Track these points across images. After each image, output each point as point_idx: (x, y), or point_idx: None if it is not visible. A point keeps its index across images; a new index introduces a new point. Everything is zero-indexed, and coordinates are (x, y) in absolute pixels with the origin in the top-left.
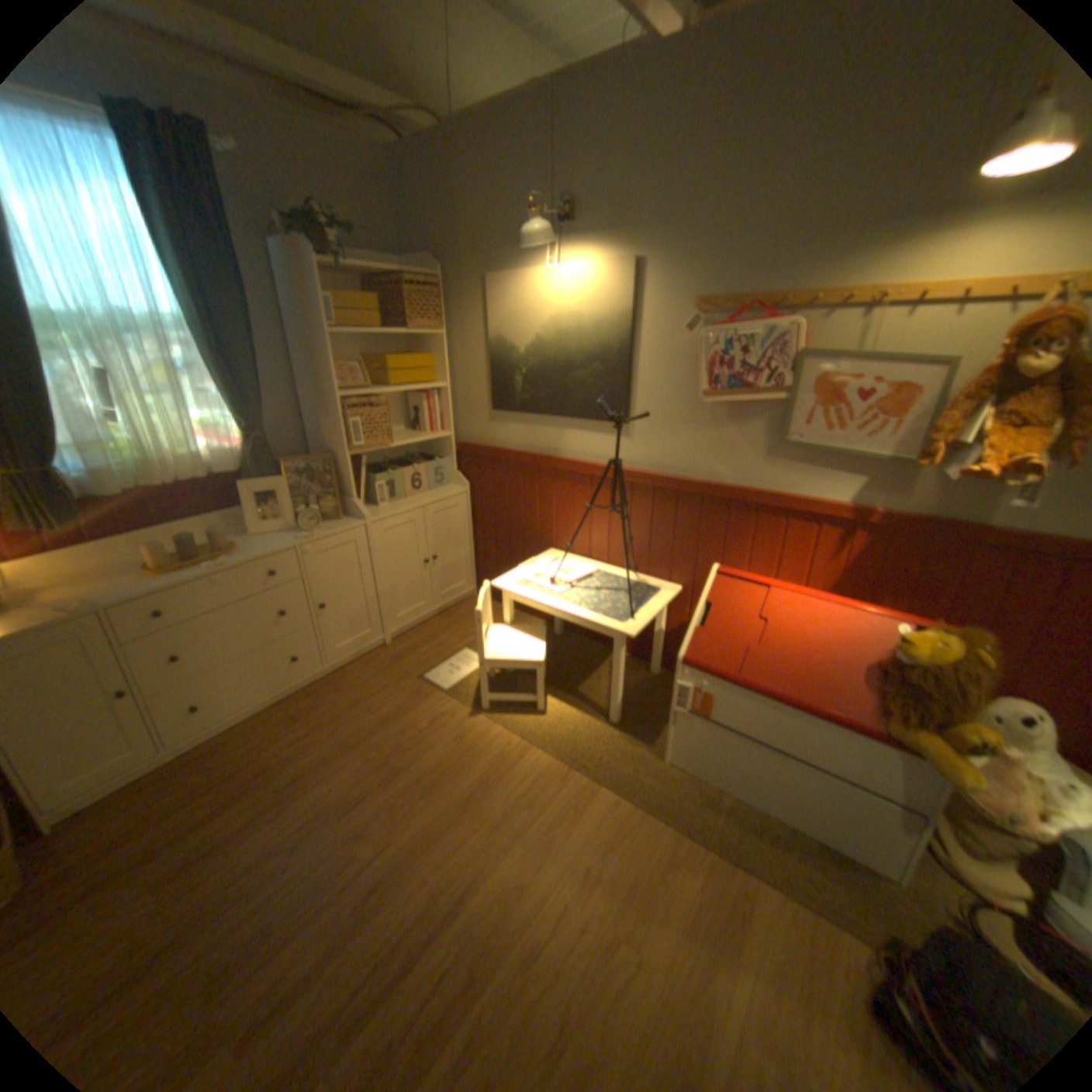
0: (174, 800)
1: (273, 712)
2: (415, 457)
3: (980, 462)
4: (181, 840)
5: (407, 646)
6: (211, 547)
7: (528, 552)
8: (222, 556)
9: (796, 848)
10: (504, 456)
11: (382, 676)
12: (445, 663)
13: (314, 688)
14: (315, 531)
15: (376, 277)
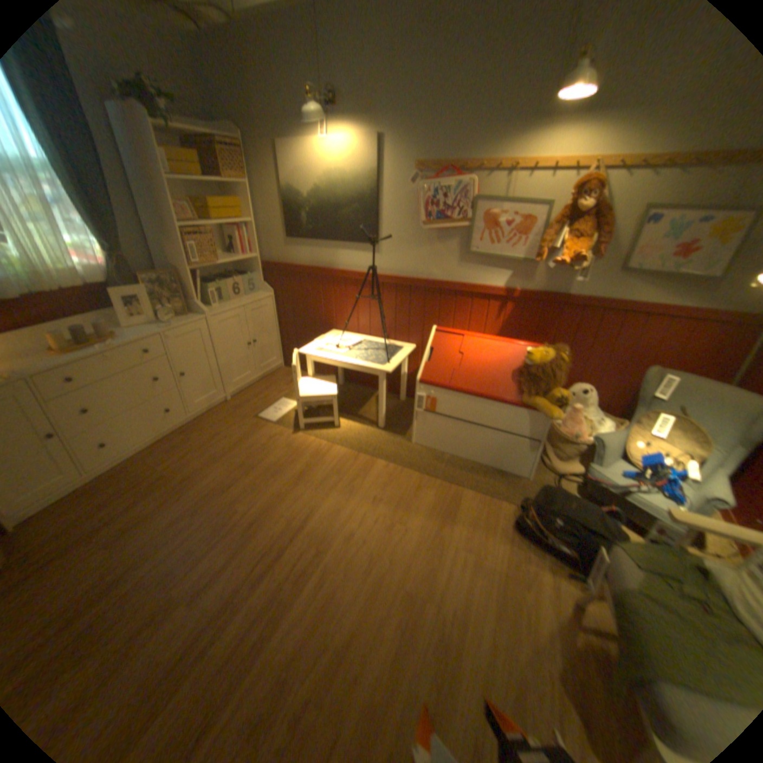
0: (101, 501)
1: (157, 446)
2: (232, 273)
3: (563, 260)
4: (115, 520)
5: (242, 400)
6: (97, 334)
7: (318, 334)
8: (107, 340)
9: (480, 471)
10: (297, 269)
11: (228, 418)
12: (270, 407)
13: (182, 429)
14: (172, 322)
15: (192, 137)
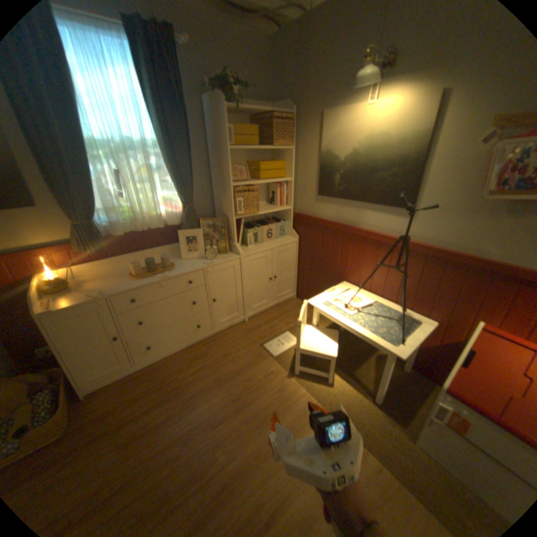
0: (135, 395)
1: (186, 352)
2: (270, 220)
3: None
4: (135, 421)
5: (256, 324)
6: (163, 265)
7: (330, 281)
8: (167, 271)
9: None
10: (322, 223)
11: (241, 341)
12: (275, 339)
13: (207, 342)
14: (214, 261)
15: (259, 115)
